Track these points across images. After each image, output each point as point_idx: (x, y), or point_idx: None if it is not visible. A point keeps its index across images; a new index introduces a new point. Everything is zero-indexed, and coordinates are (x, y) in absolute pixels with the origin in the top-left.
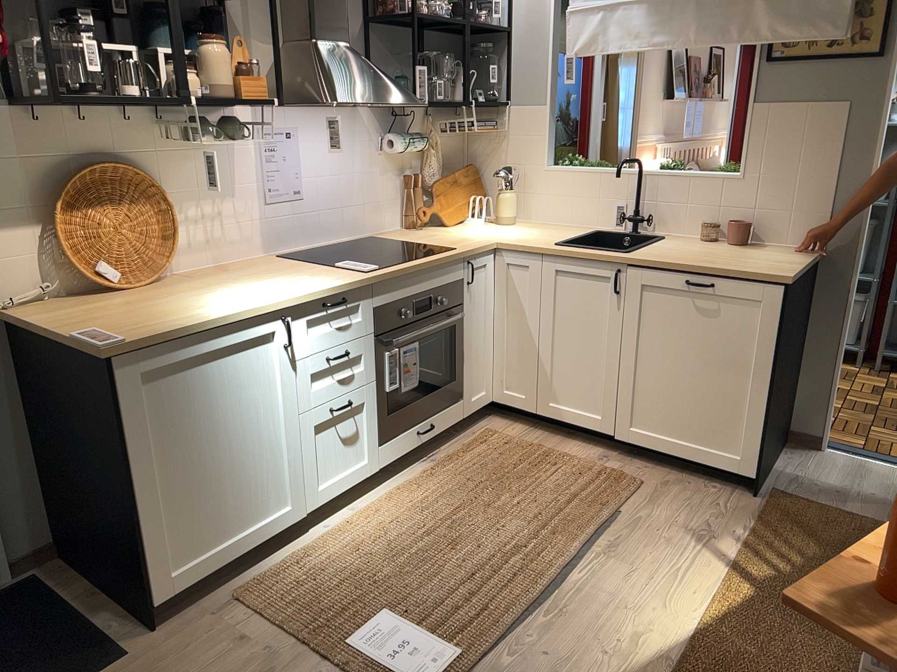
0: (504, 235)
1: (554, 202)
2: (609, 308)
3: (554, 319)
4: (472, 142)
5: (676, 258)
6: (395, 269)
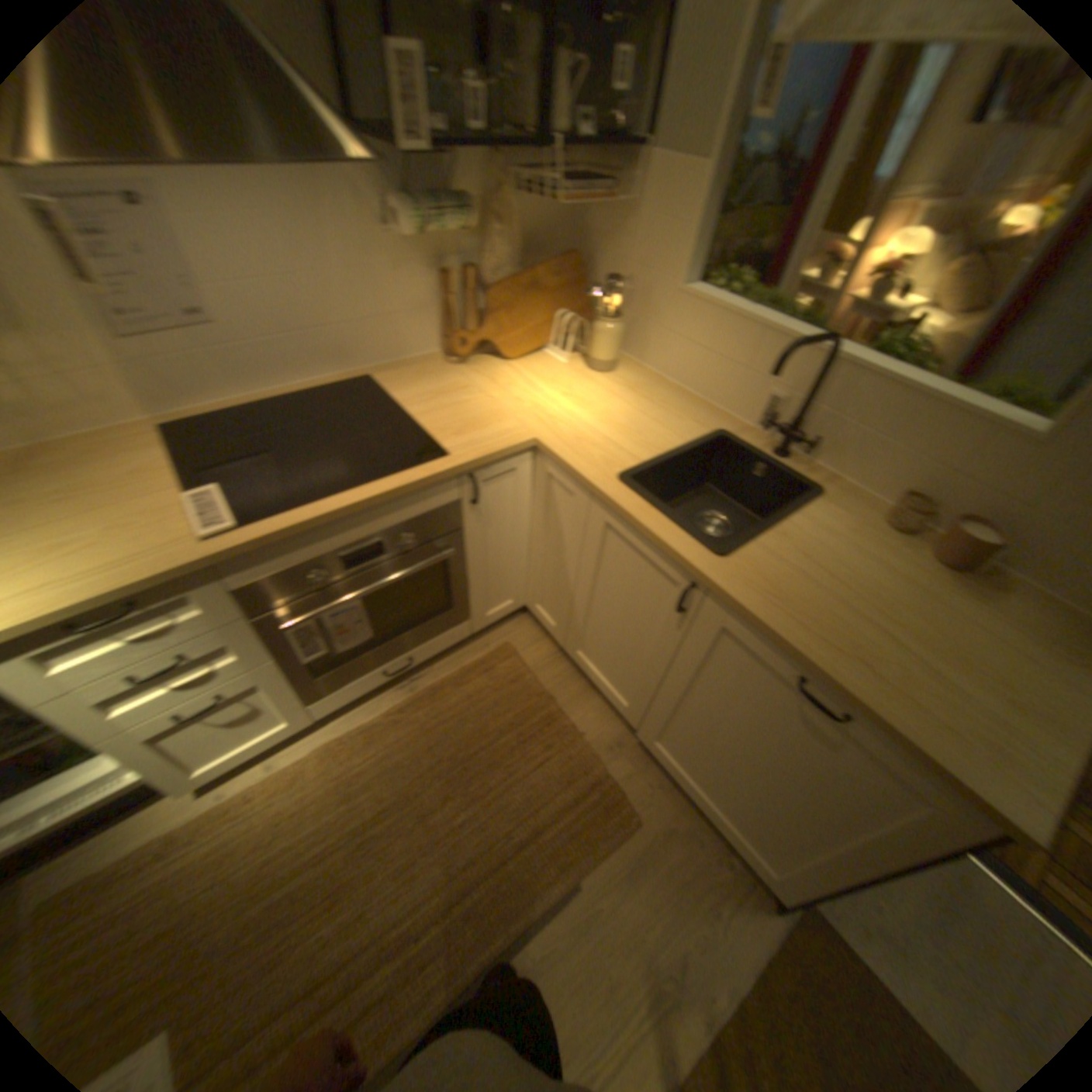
0: (567, 412)
1: (680, 349)
2: (665, 615)
3: (592, 576)
4: (590, 207)
5: (801, 613)
6: (274, 531)
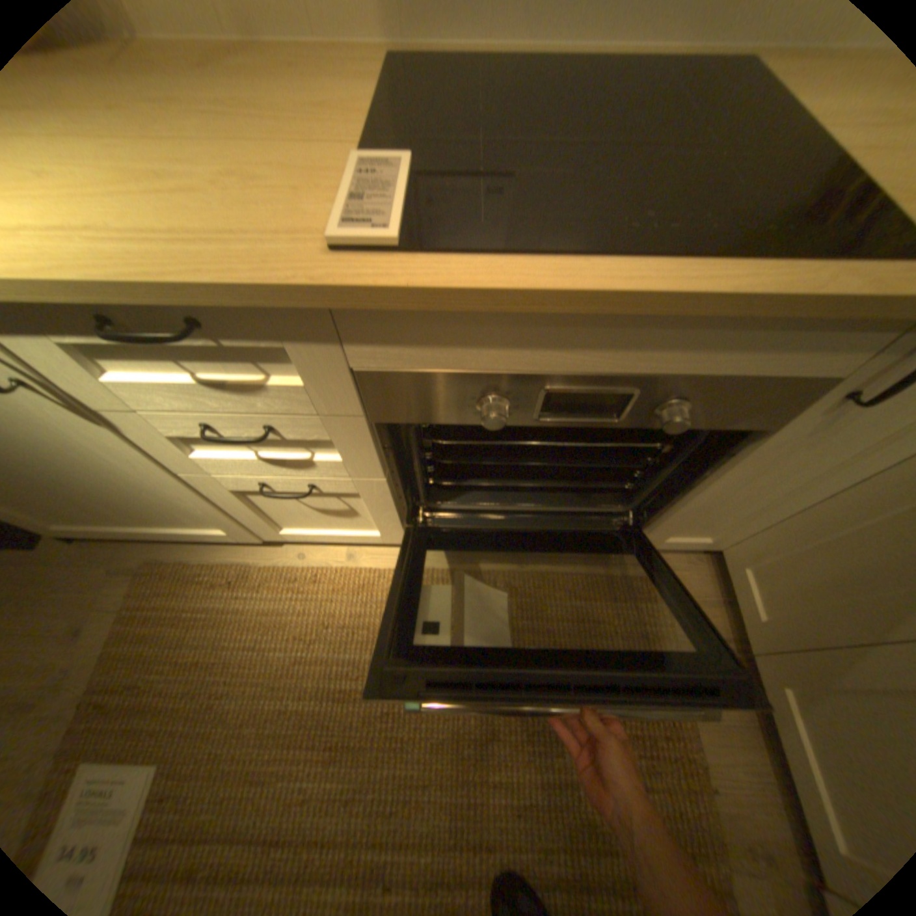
0: None
1: None
2: None
3: None
4: None
5: None
6: (451, 282)
